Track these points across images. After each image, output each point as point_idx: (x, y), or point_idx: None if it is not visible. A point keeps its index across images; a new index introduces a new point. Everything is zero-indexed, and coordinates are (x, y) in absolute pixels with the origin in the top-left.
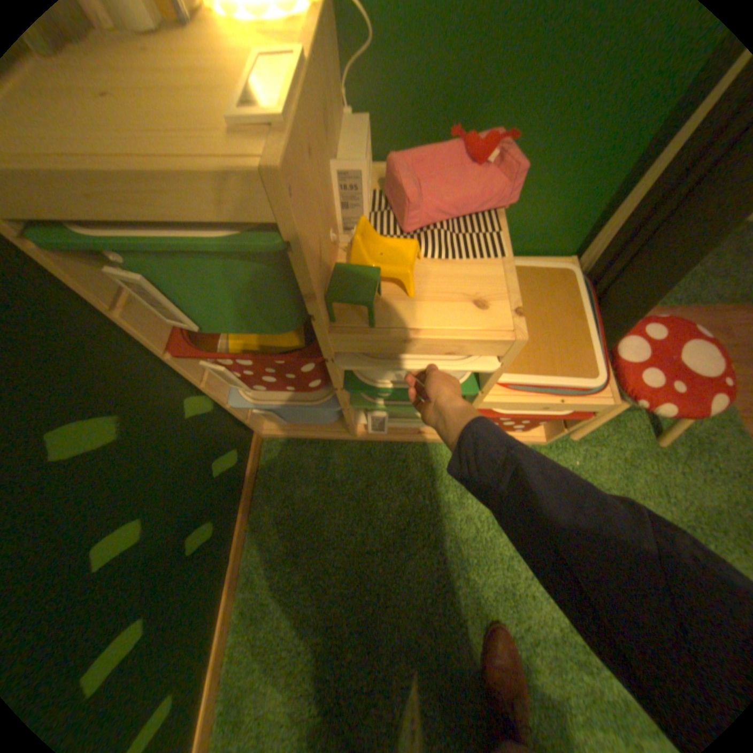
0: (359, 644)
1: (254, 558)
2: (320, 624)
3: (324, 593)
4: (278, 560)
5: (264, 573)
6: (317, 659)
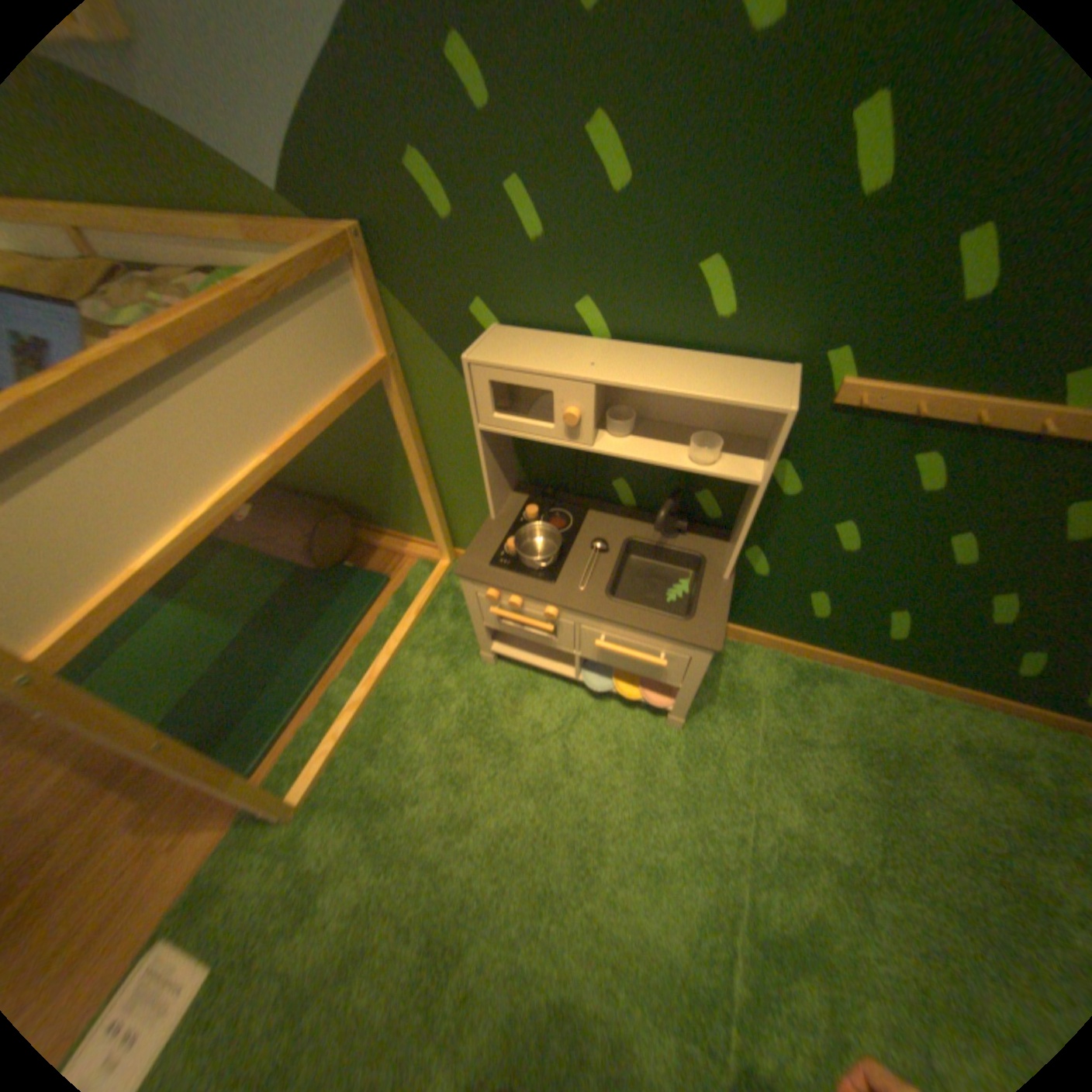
0: (893, 797)
1: (956, 713)
2: (906, 764)
3: (936, 774)
4: (959, 736)
5: (944, 720)
6: (878, 754)
